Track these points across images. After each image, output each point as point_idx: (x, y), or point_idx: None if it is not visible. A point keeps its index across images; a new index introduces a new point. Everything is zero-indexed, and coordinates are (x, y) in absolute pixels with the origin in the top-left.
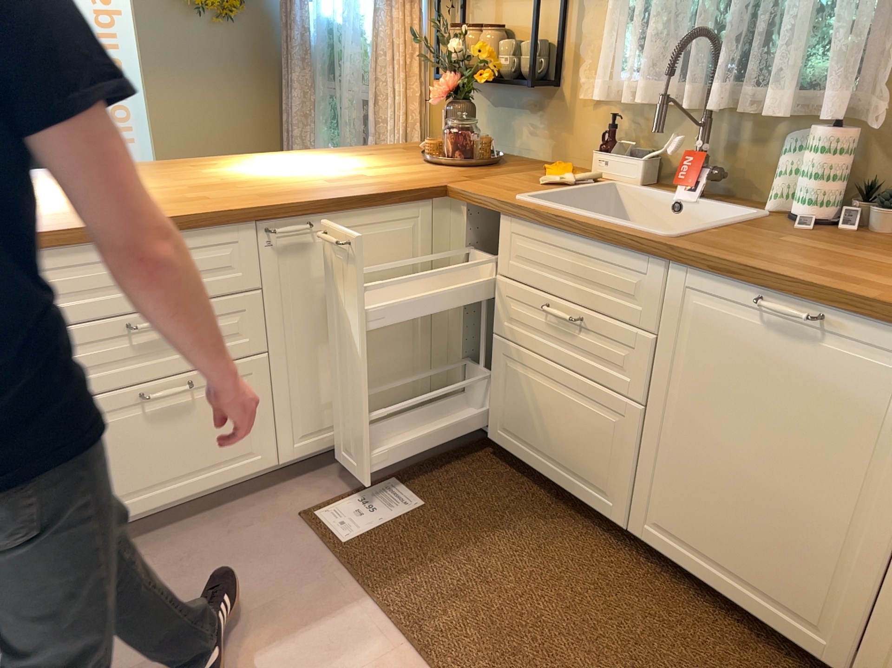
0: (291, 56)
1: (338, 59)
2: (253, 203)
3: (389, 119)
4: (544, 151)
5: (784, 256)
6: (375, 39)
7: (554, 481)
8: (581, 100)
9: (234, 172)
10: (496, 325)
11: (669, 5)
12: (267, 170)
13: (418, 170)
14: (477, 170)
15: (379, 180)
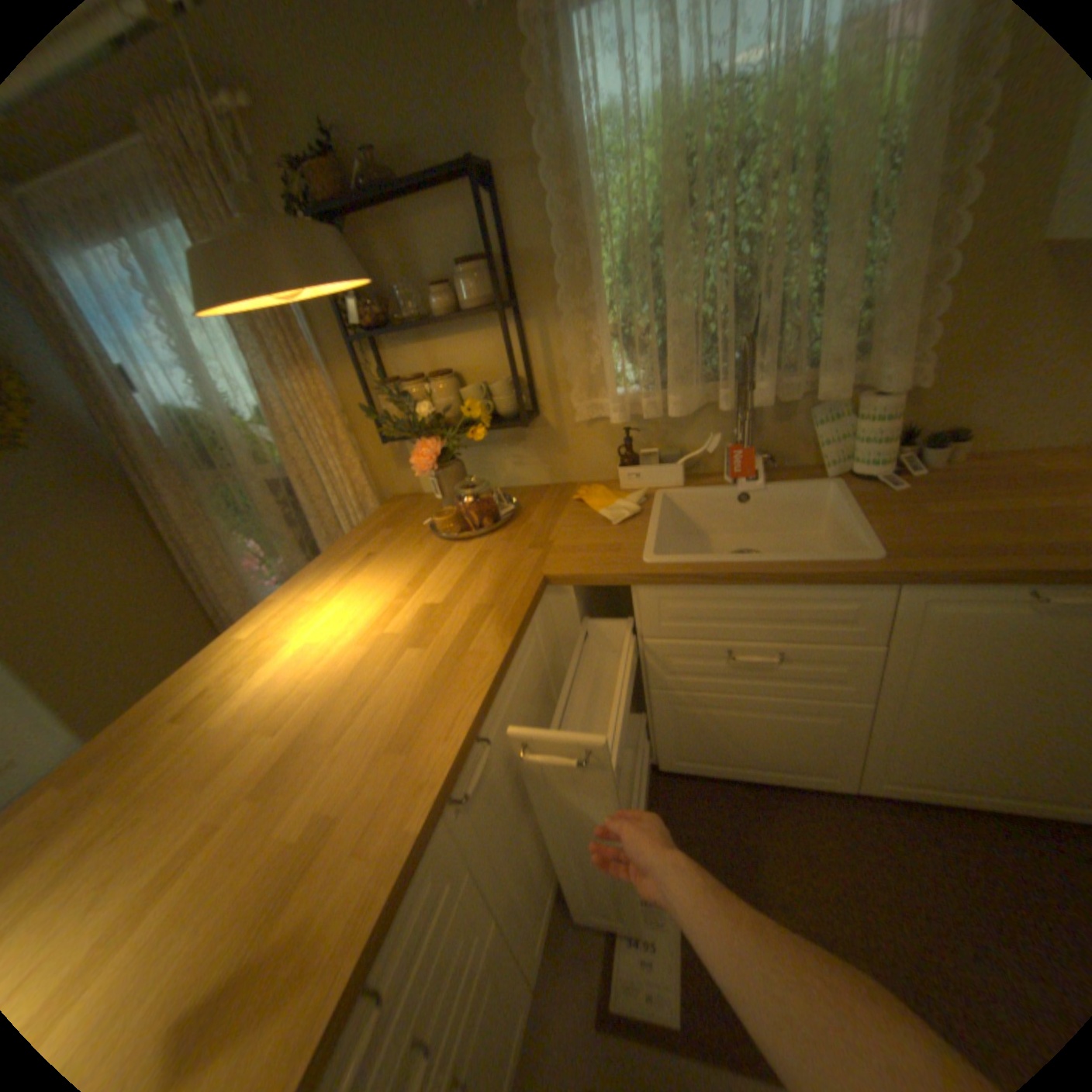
0: (134, 458)
1: (211, 445)
2: (416, 782)
3: (332, 494)
4: (540, 474)
5: (995, 535)
6: (257, 412)
7: (759, 782)
8: (574, 419)
9: (261, 697)
10: (652, 681)
11: (687, 313)
12: (302, 663)
13: (469, 559)
14: (520, 529)
15: (469, 606)
